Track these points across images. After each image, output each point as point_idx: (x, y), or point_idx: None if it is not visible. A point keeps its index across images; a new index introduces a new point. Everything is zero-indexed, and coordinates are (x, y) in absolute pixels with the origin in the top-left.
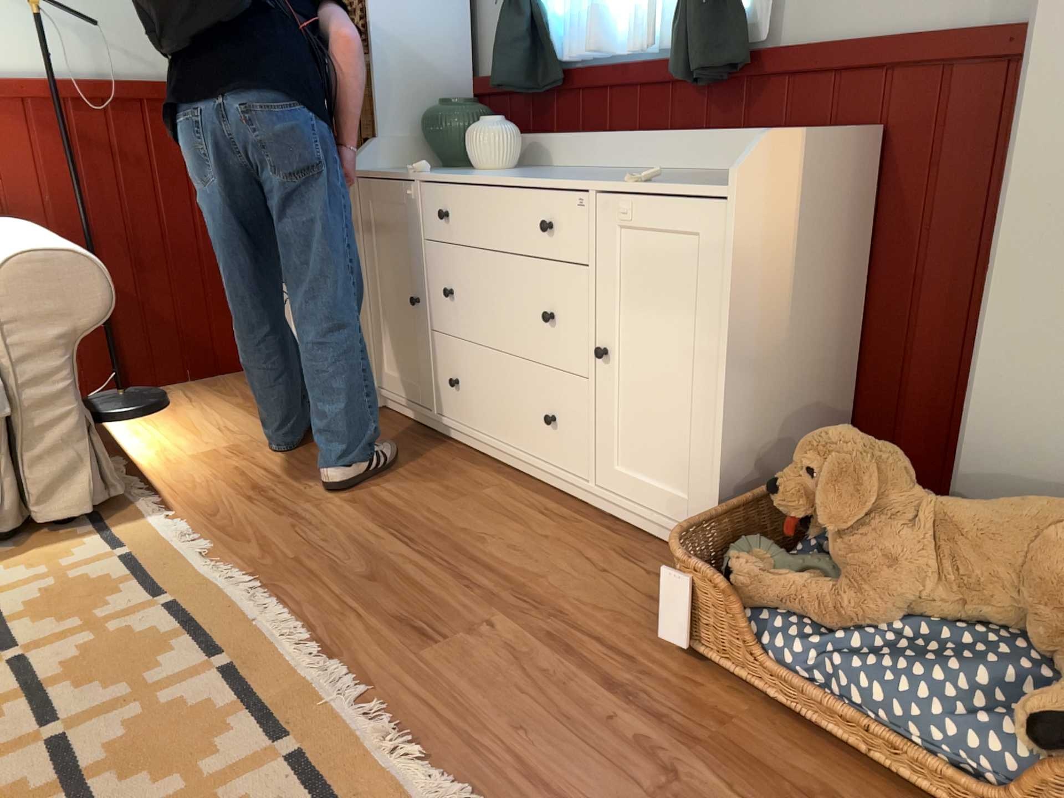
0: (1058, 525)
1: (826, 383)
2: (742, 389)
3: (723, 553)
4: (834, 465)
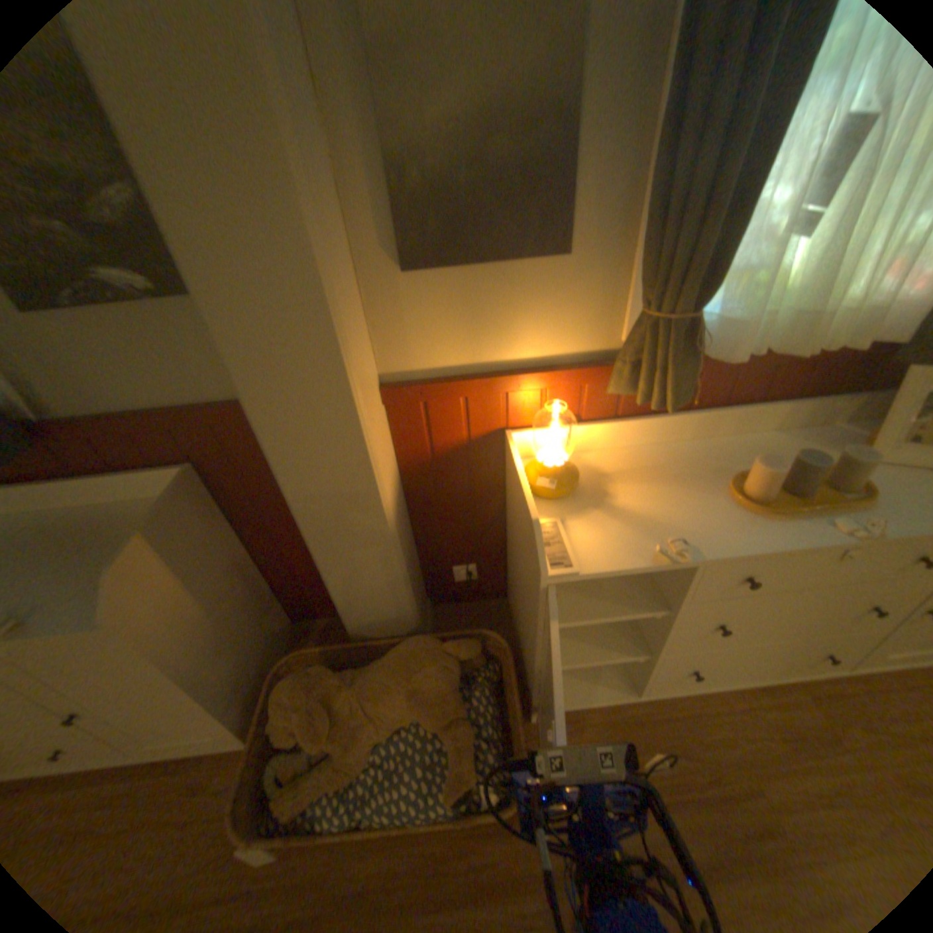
0: (412, 678)
1: (252, 601)
2: (208, 685)
3: (262, 787)
4: (298, 716)
